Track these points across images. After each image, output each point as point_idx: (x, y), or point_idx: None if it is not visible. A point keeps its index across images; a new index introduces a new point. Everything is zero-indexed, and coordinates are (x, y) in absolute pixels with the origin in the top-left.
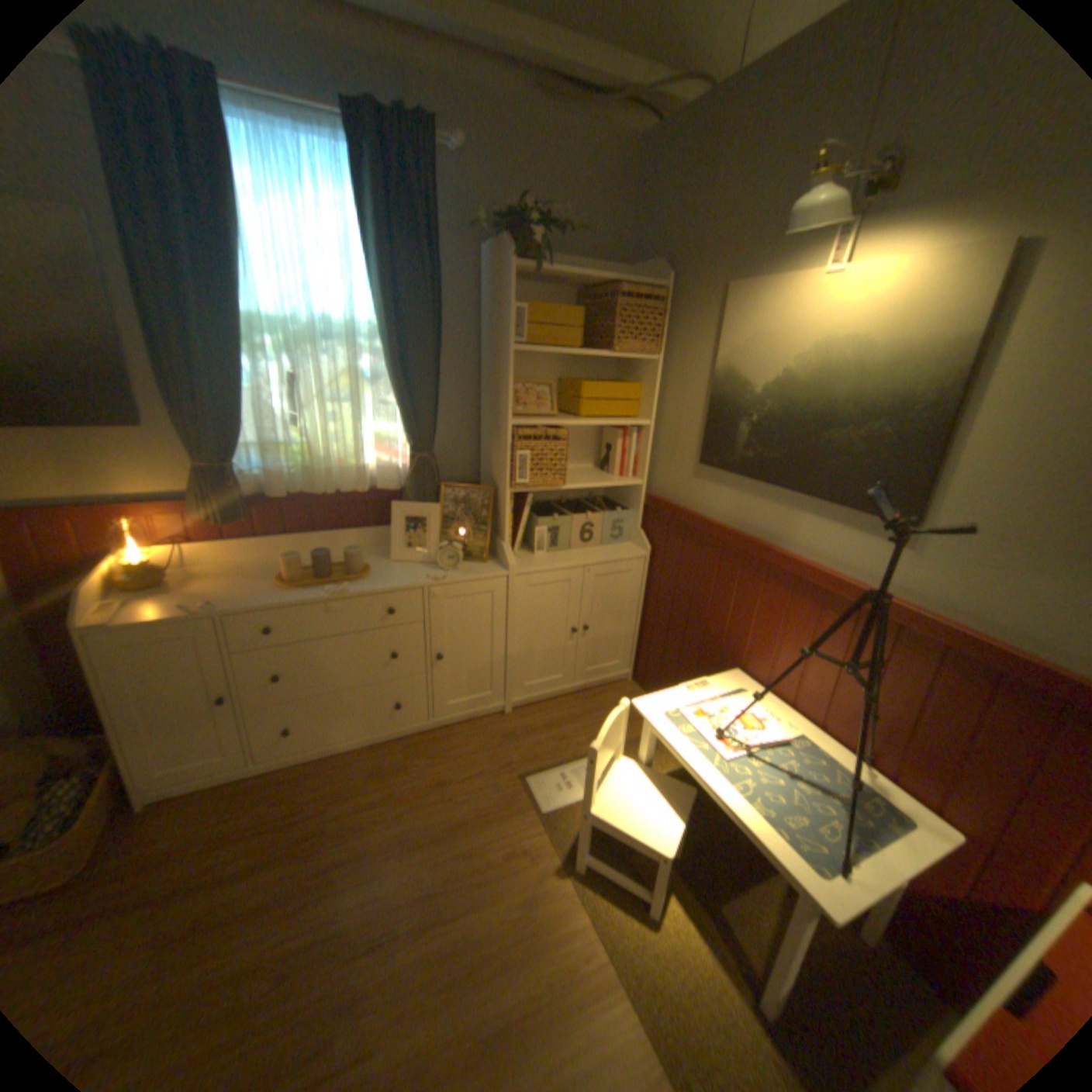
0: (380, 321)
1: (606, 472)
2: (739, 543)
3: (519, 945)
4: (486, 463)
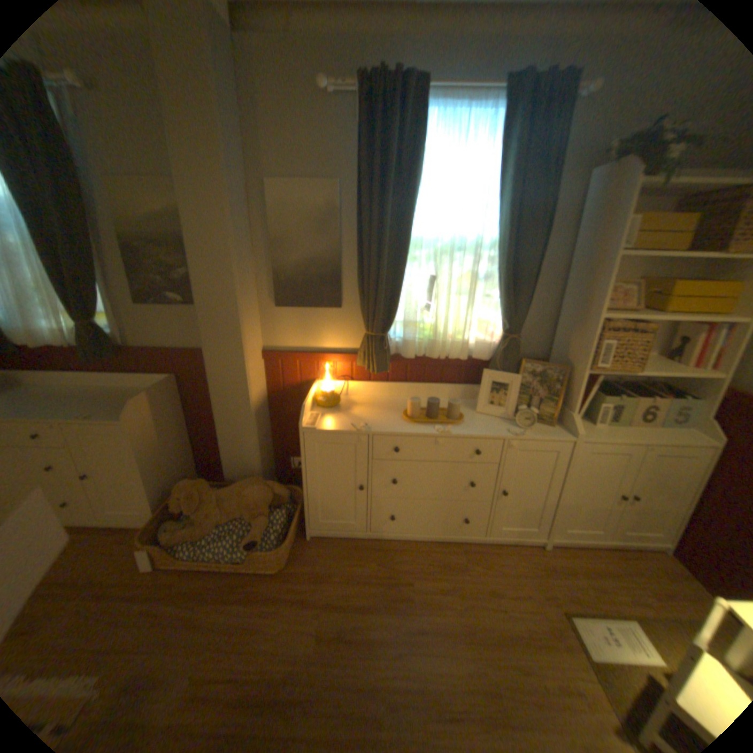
0: (502, 236)
1: (677, 362)
2: None
3: None
4: (561, 345)
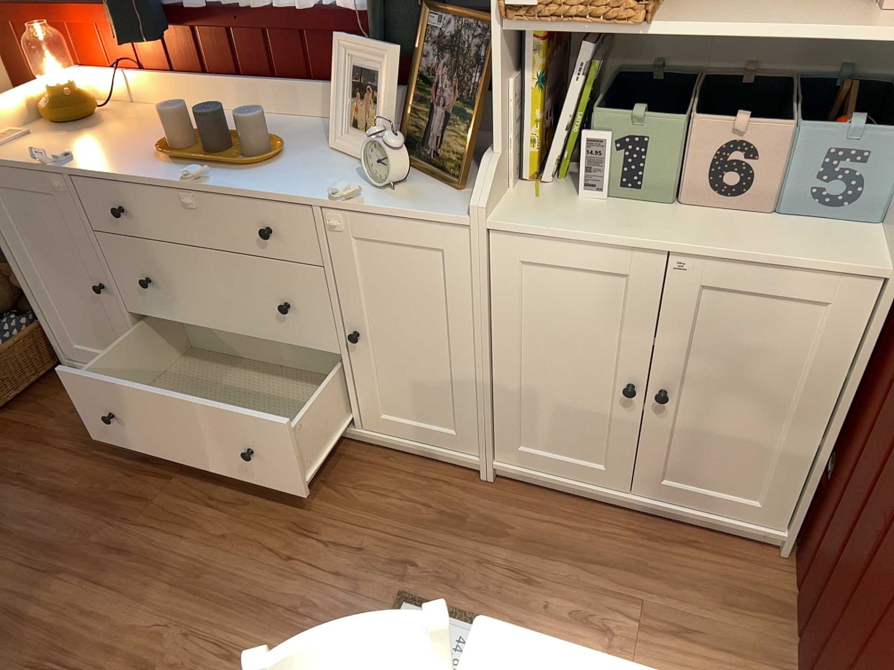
0: None
1: None
2: None
3: None
4: None
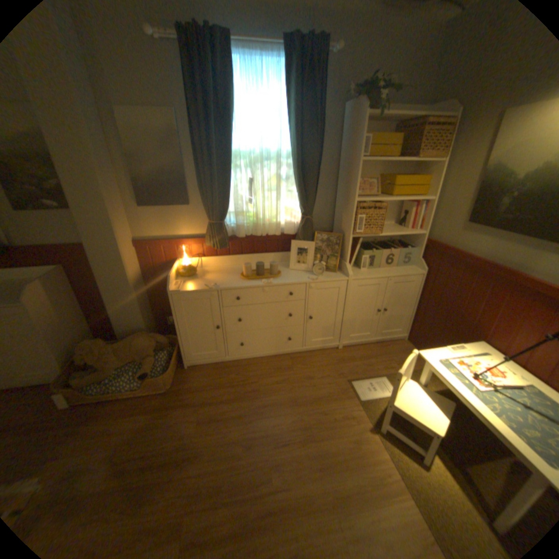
0: (292, 149)
1: (403, 226)
2: (493, 269)
3: (353, 461)
4: (337, 221)
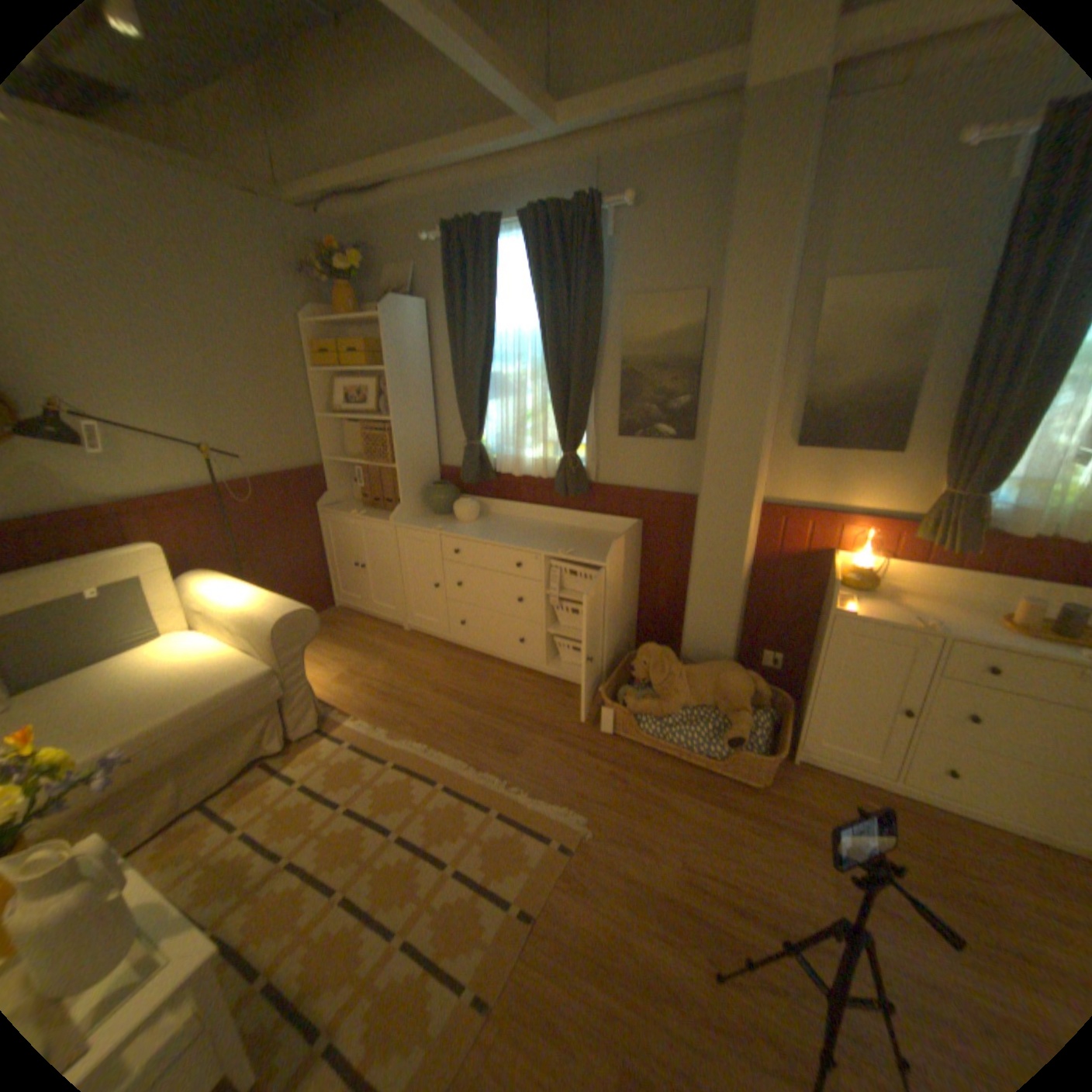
0: None
1: None
2: None
3: None
4: None
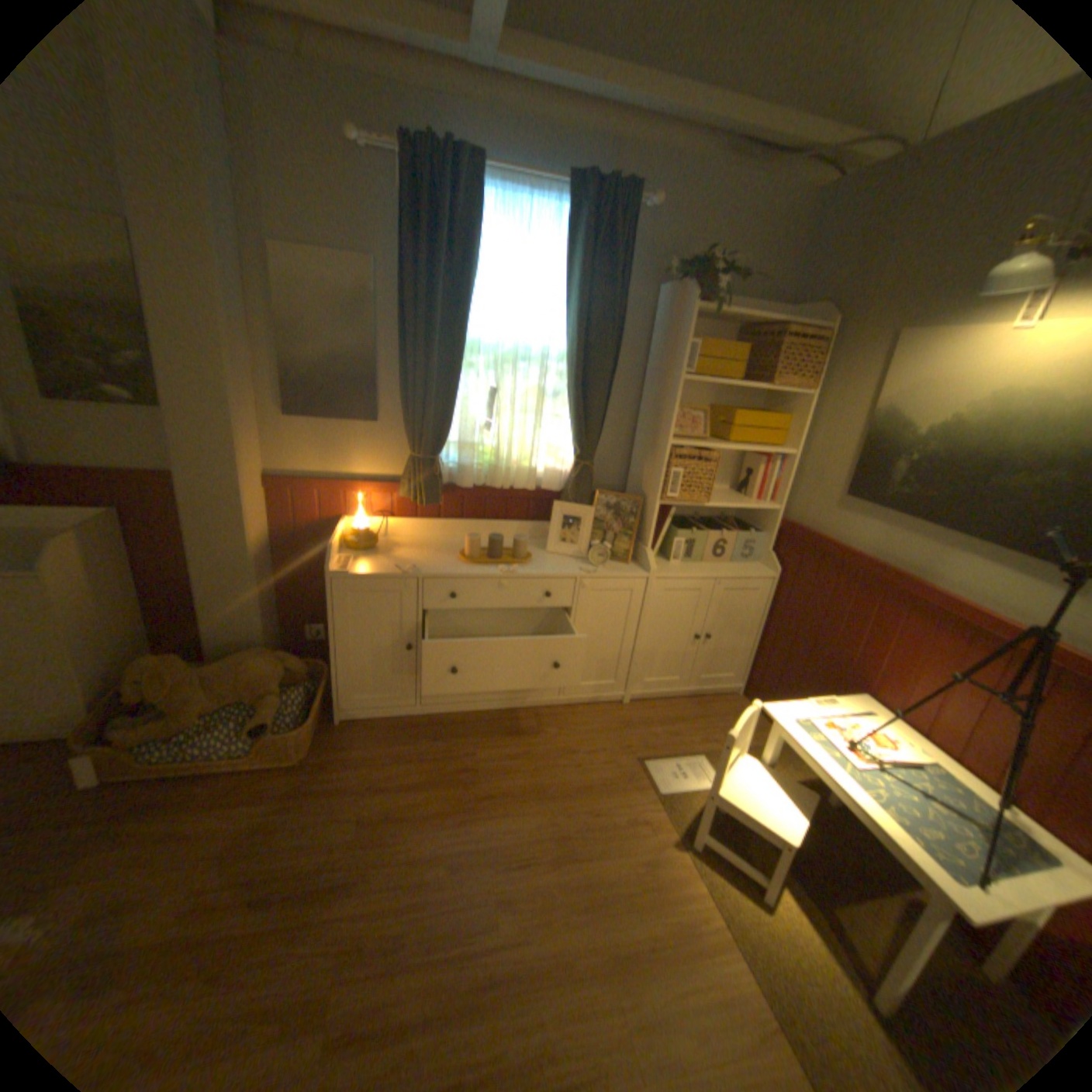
0: (569, 349)
1: (743, 495)
2: (883, 574)
3: (645, 896)
4: (635, 476)
